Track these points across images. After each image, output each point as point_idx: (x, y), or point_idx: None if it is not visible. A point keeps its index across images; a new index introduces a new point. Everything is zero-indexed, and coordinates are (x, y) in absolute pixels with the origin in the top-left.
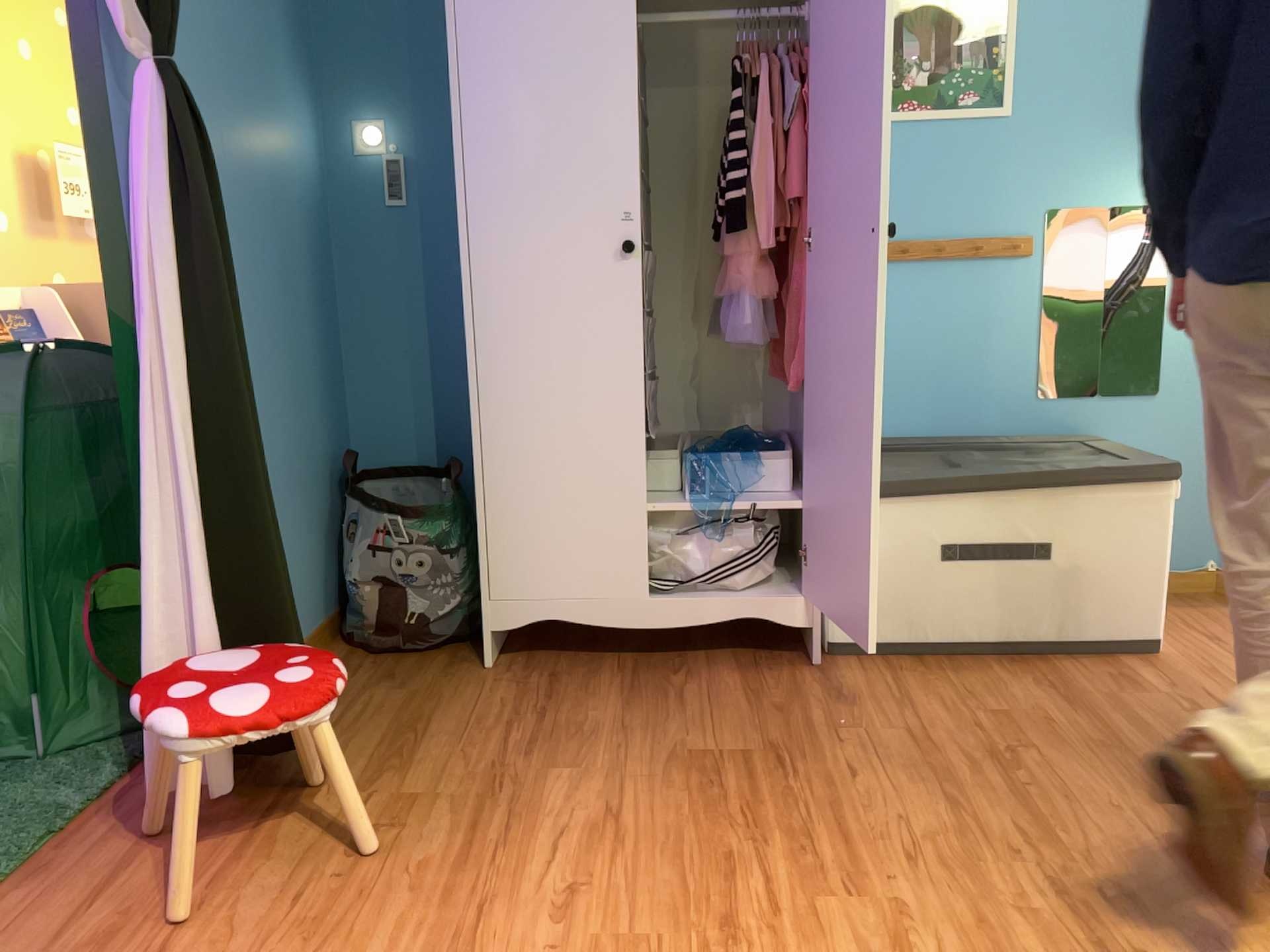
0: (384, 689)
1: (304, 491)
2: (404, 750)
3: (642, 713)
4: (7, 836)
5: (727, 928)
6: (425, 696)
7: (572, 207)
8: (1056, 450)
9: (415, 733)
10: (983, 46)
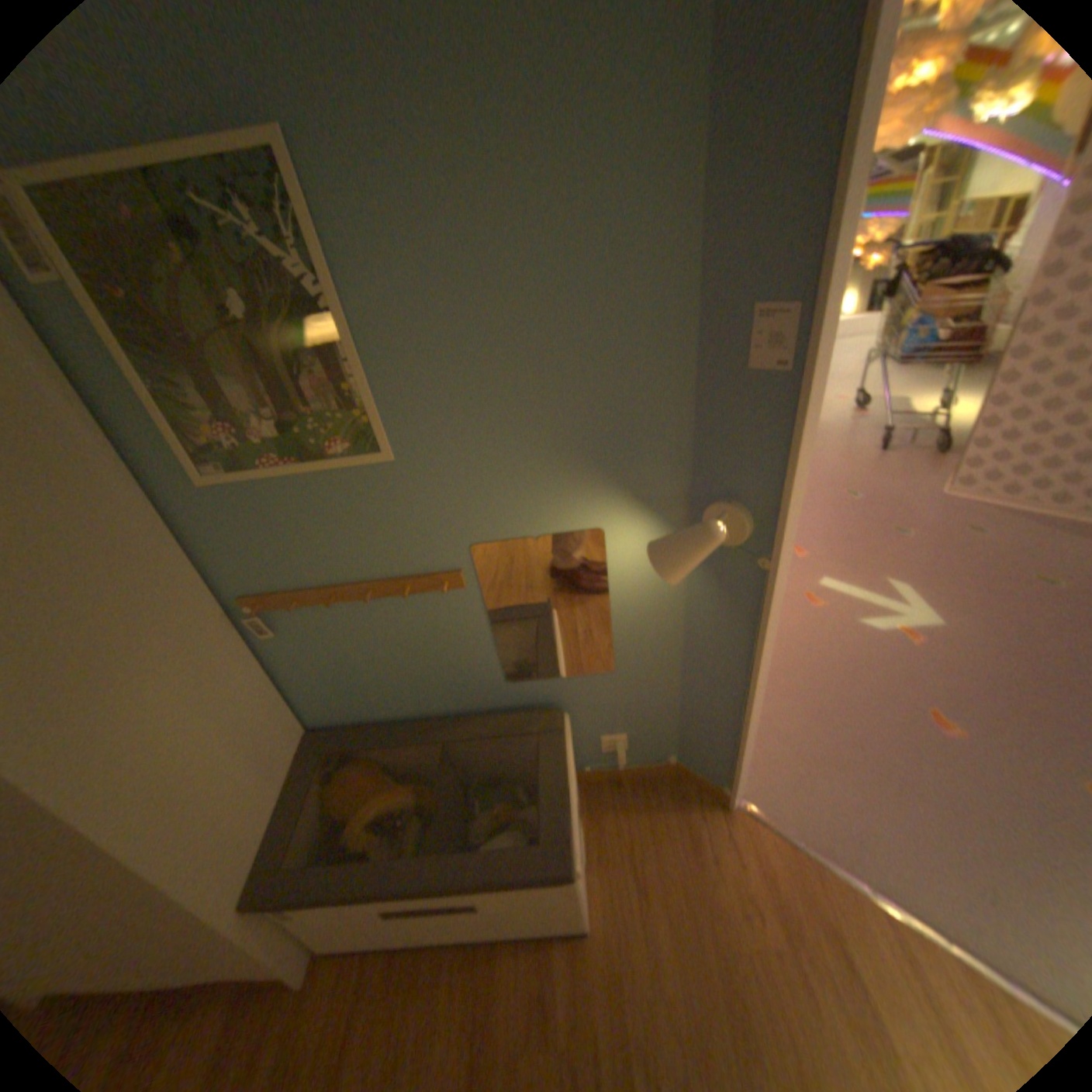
0: None
1: None
2: None
3: None
4: None
5: None
6: None
7: None
8: (520, 731)
9: None
10: (326, 379)
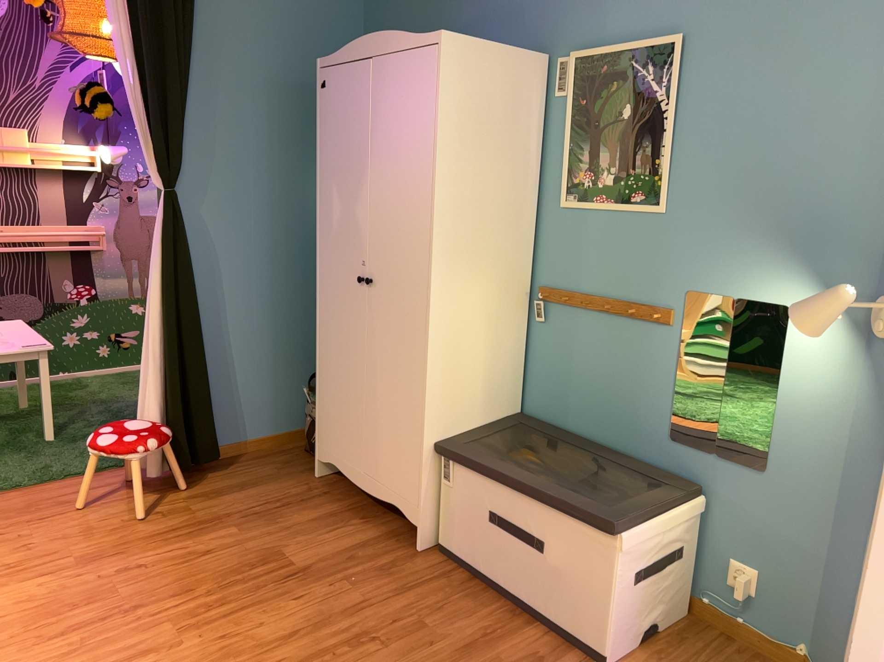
0: (271, 467)
1: (295, 365)
2: (223, 494)
3: (308, 527)
4: (105, 462)
5: (138, 609)
6: (273, 477)
7: (347, 254)
8: (657, 483)
9: (239, 490)
10: (649, 158)
